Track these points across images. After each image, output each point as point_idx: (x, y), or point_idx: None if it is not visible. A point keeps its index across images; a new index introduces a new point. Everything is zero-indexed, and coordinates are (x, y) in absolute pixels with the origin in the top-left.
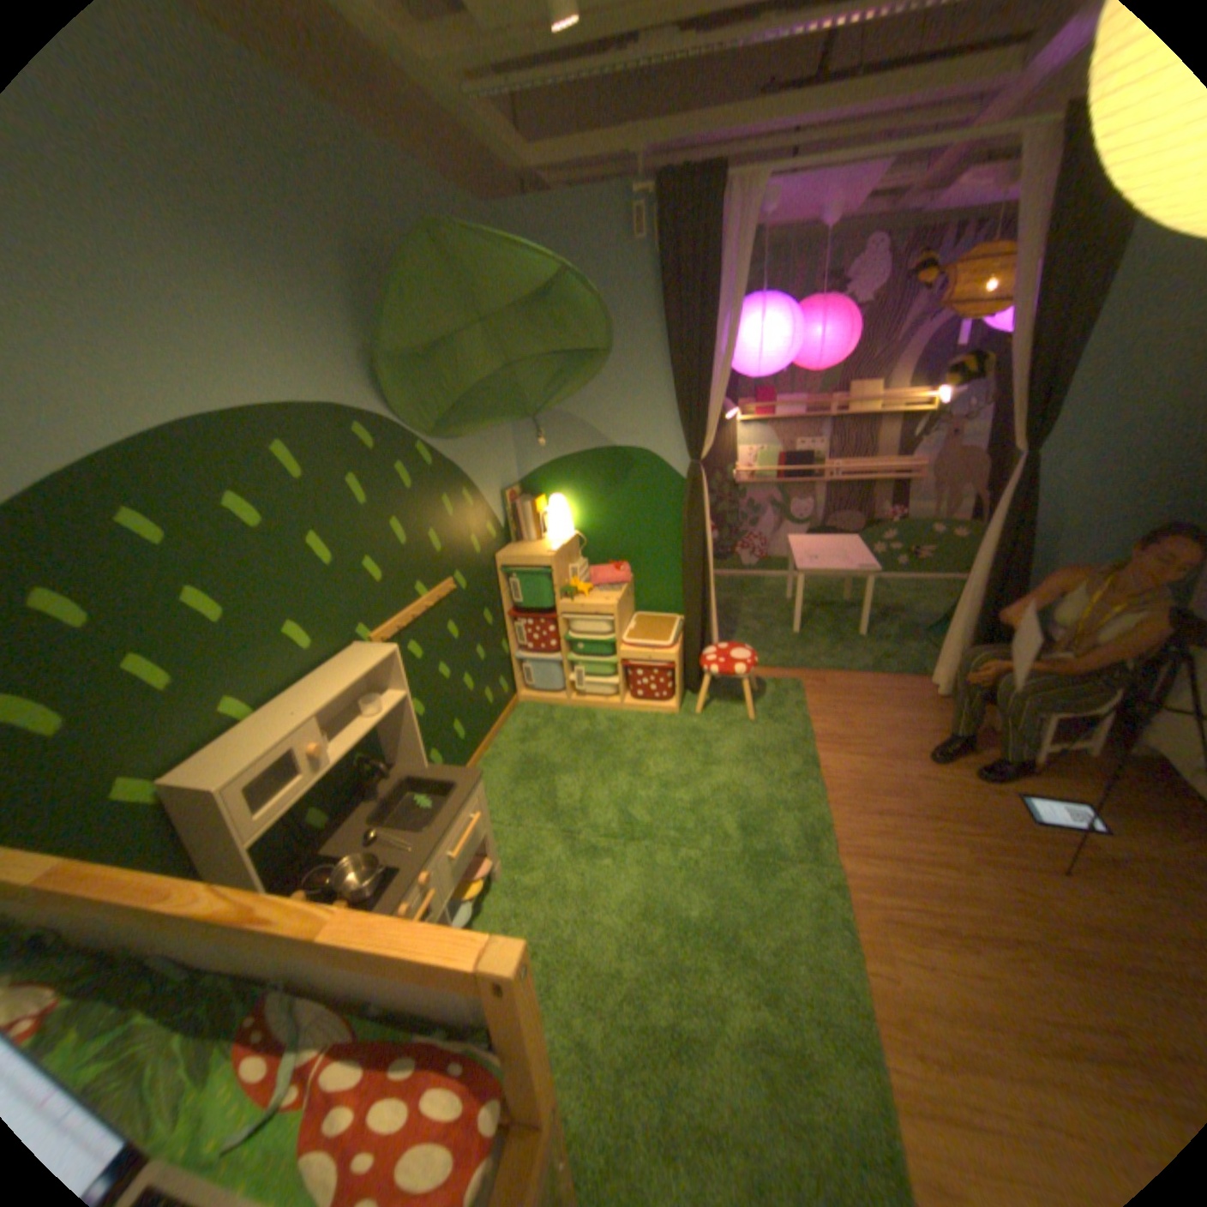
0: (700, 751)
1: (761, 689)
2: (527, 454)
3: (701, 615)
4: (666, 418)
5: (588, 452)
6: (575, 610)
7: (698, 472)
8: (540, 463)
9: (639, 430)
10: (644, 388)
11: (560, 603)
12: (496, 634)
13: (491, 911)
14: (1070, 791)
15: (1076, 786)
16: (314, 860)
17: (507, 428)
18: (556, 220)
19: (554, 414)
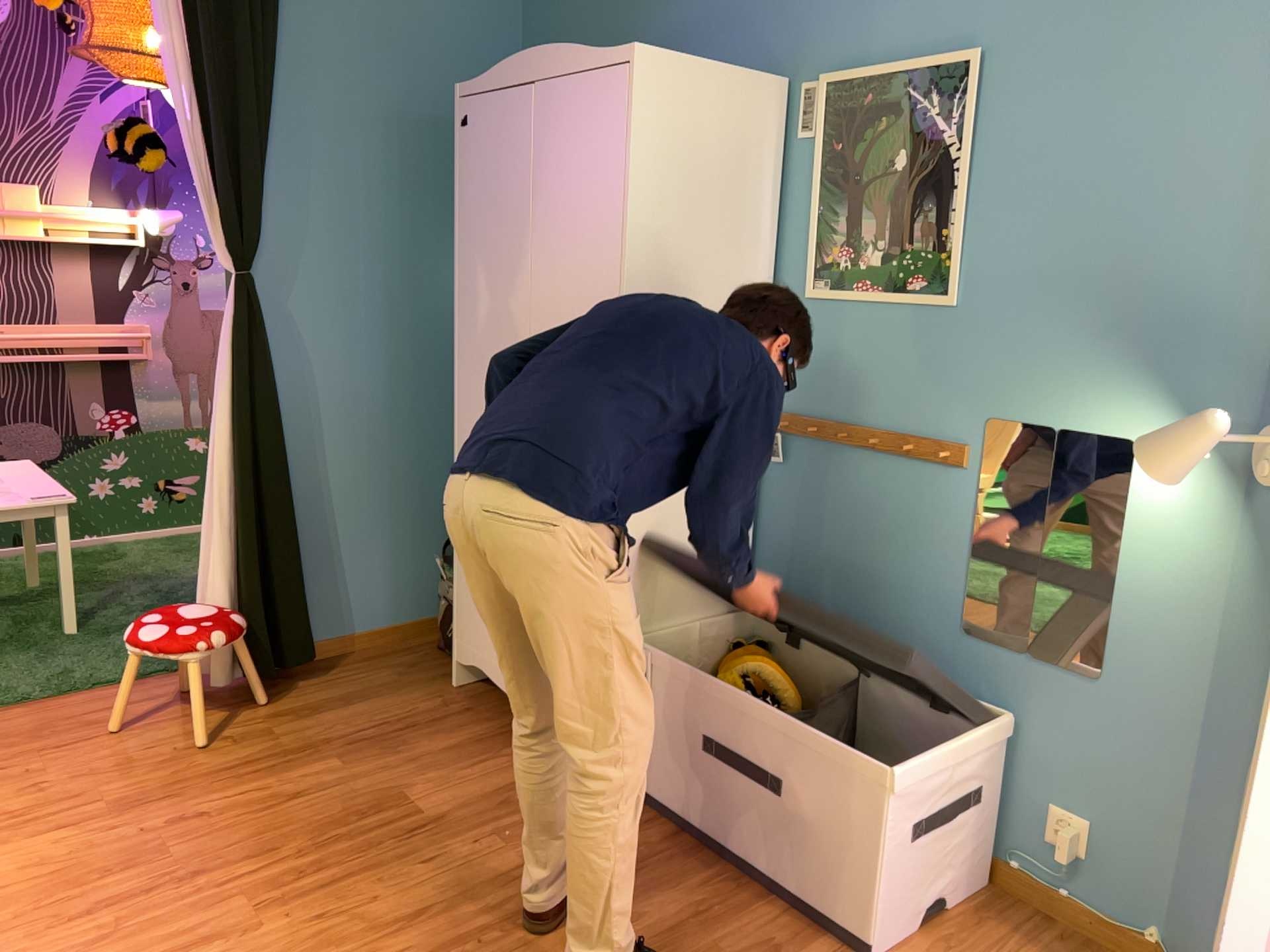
0: None
1: None
2: None
3: None
4: None
5: None
6: None
7: None
8: None
9: None
10: None
11: None
12: None
13: None
14: (390, 753)
15: (397, 744)
16: None
17: None
18: None
19: None
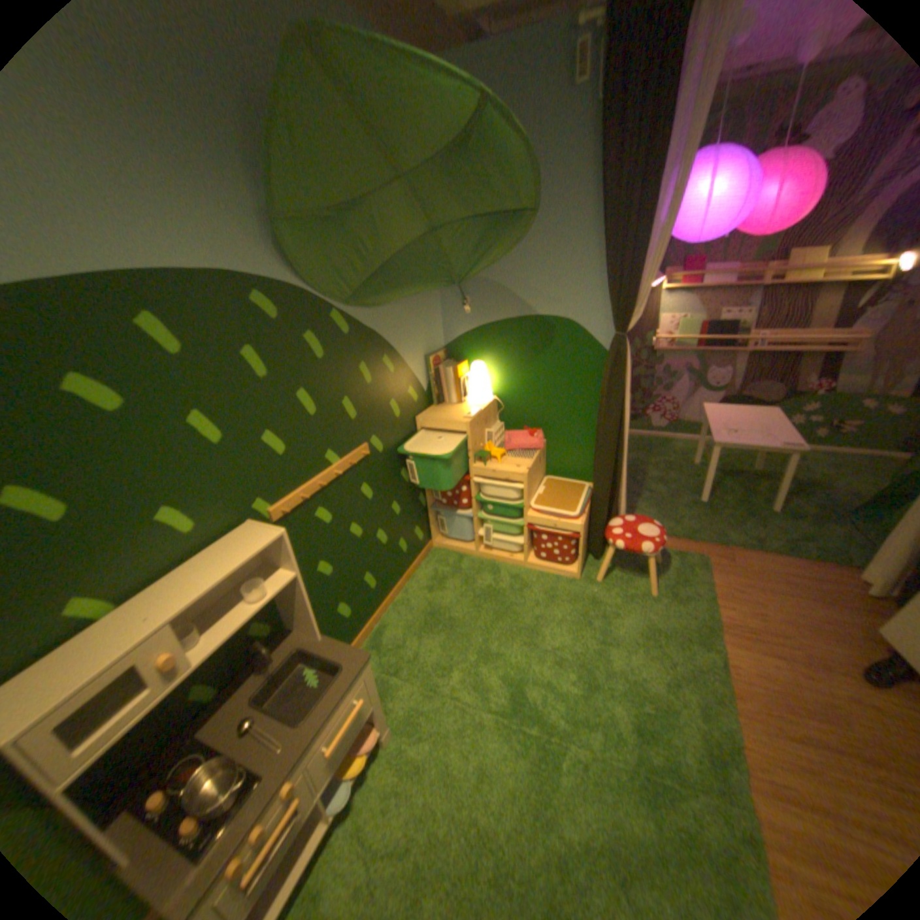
0: (599, 626)
1: (666, 563)
2: (453, 320)
3: (611, 487)
4: (594, 286)
5: (511, 319)
6: (487, 474)
7: (623, 344)
8: (465, 329)
9: (564, 298)
10: (573, 253)
11: (473, 466)
12: (413, 488)
13: (374, 782)
14: None
15: None
16: (191, 742)
17: (435, 294)
18: (493, 70)
19: (480, 281)
